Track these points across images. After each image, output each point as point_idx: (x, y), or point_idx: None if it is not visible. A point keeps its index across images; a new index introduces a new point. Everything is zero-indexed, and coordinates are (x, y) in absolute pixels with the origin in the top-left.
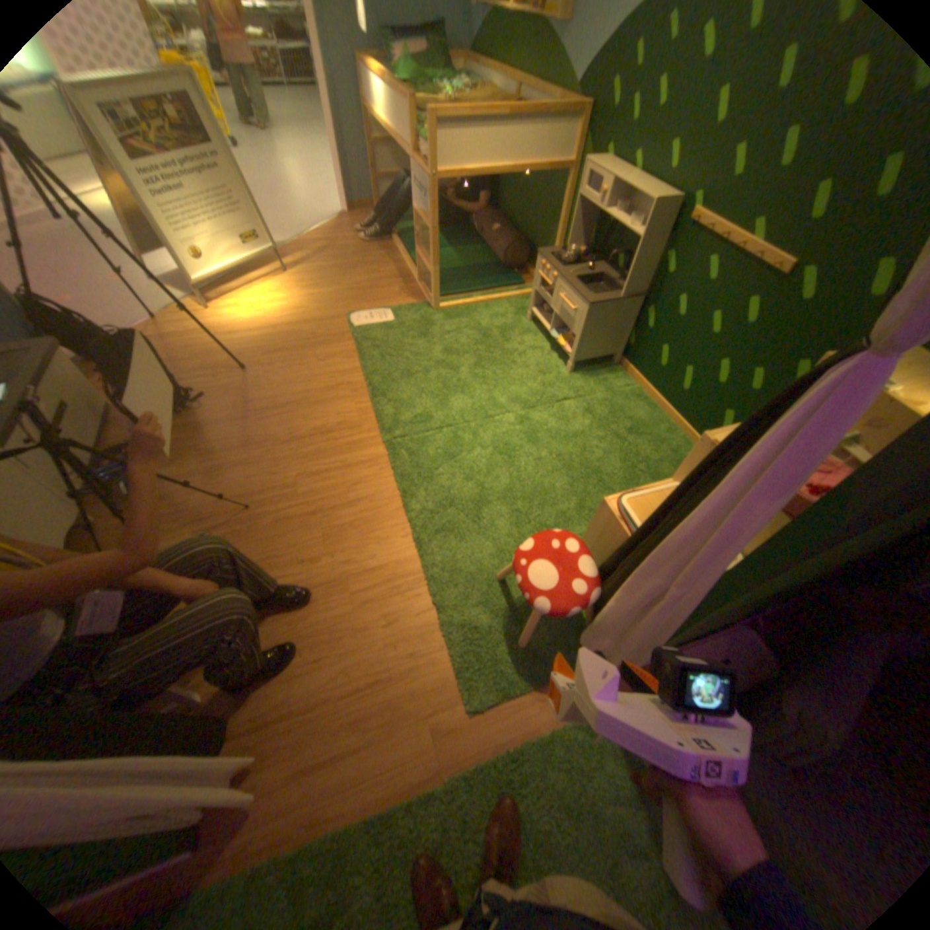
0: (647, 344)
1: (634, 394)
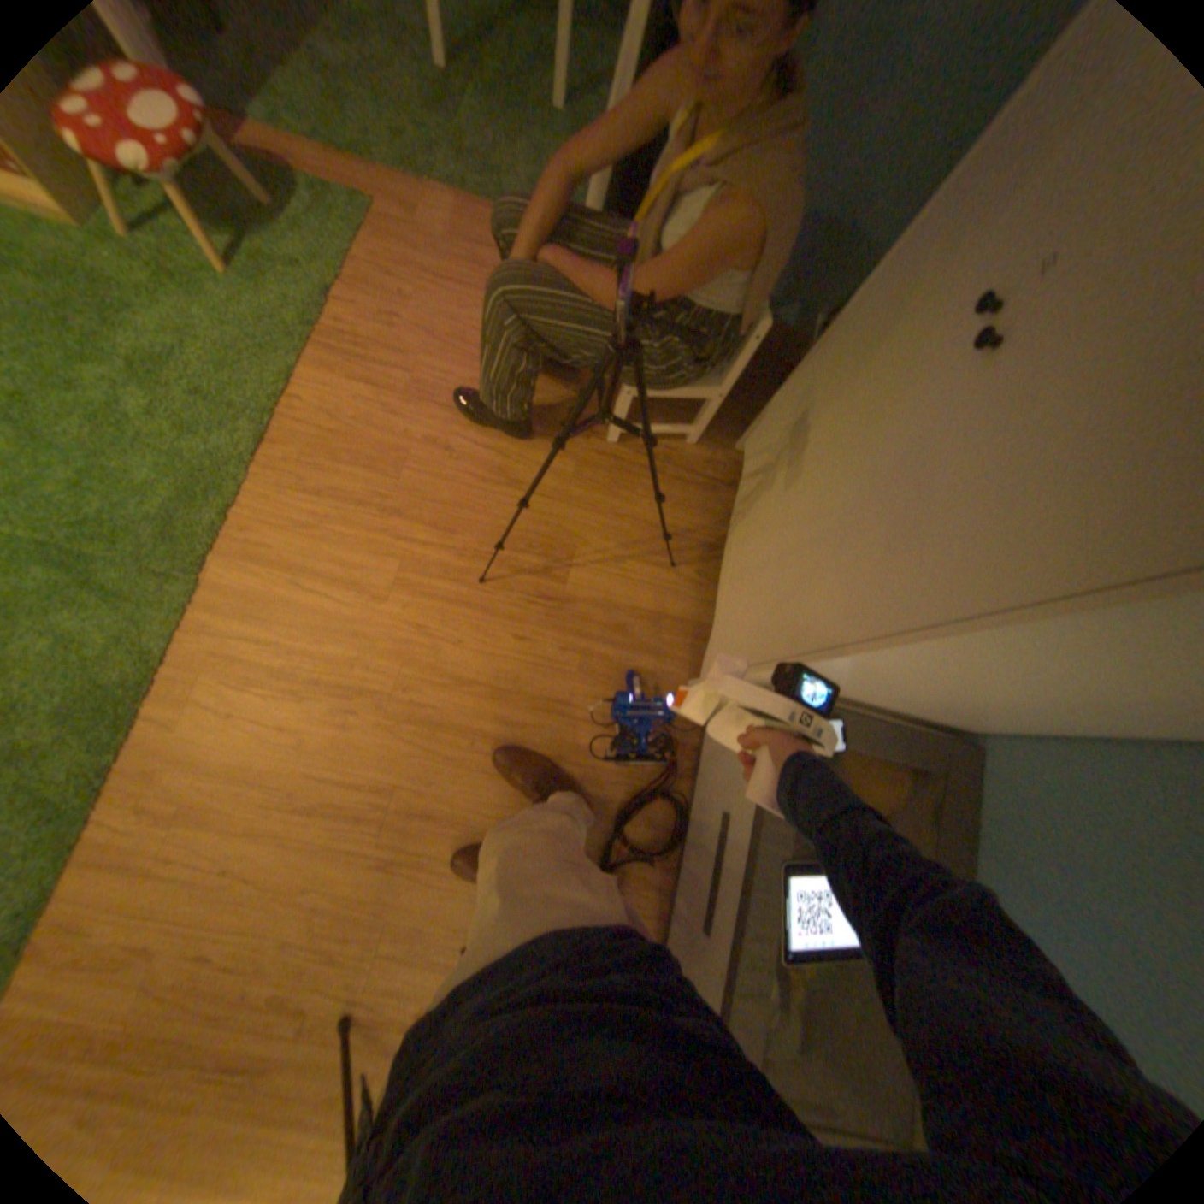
0: None
1: None
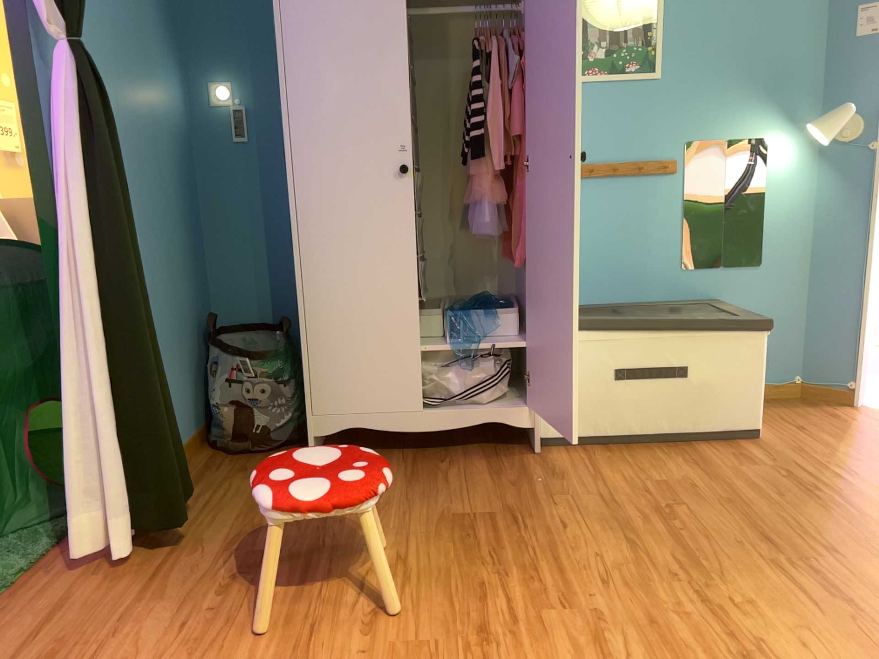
0: None
1: None
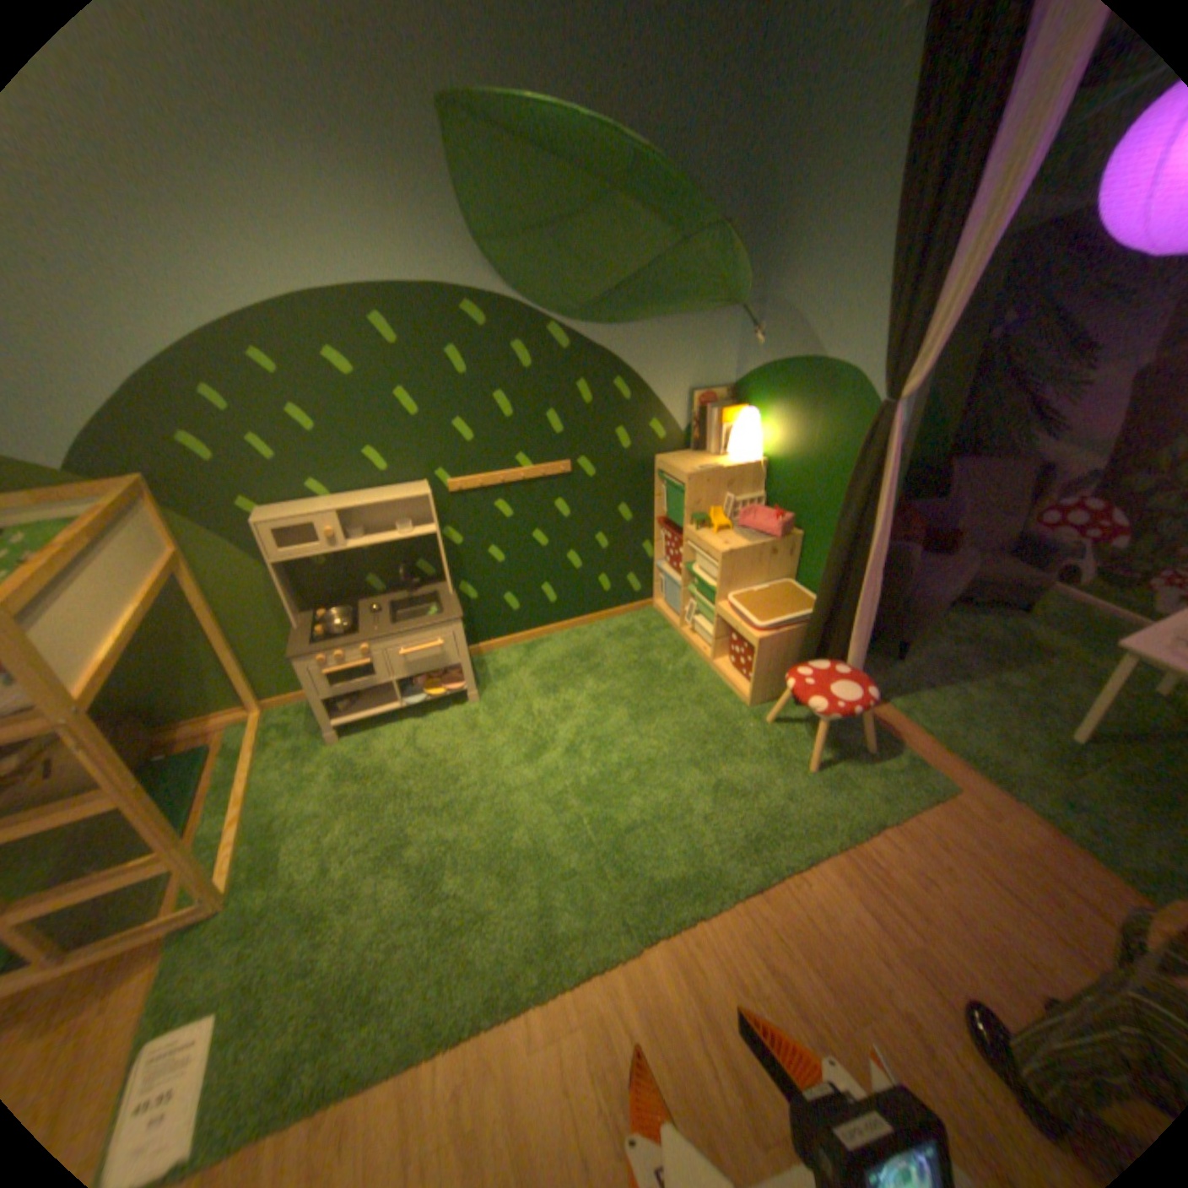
0: (486, 609)
1: (521, 649)
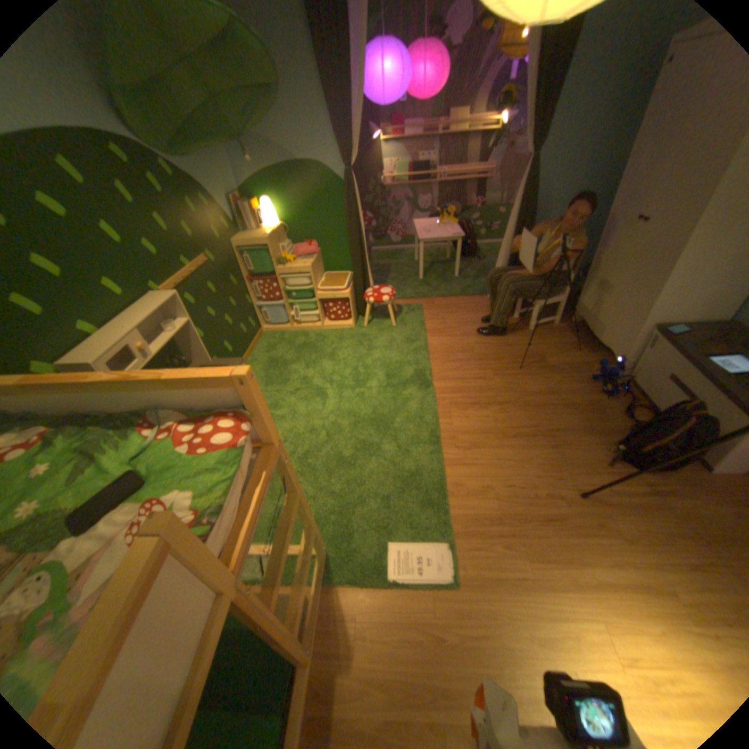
0: None
1: None
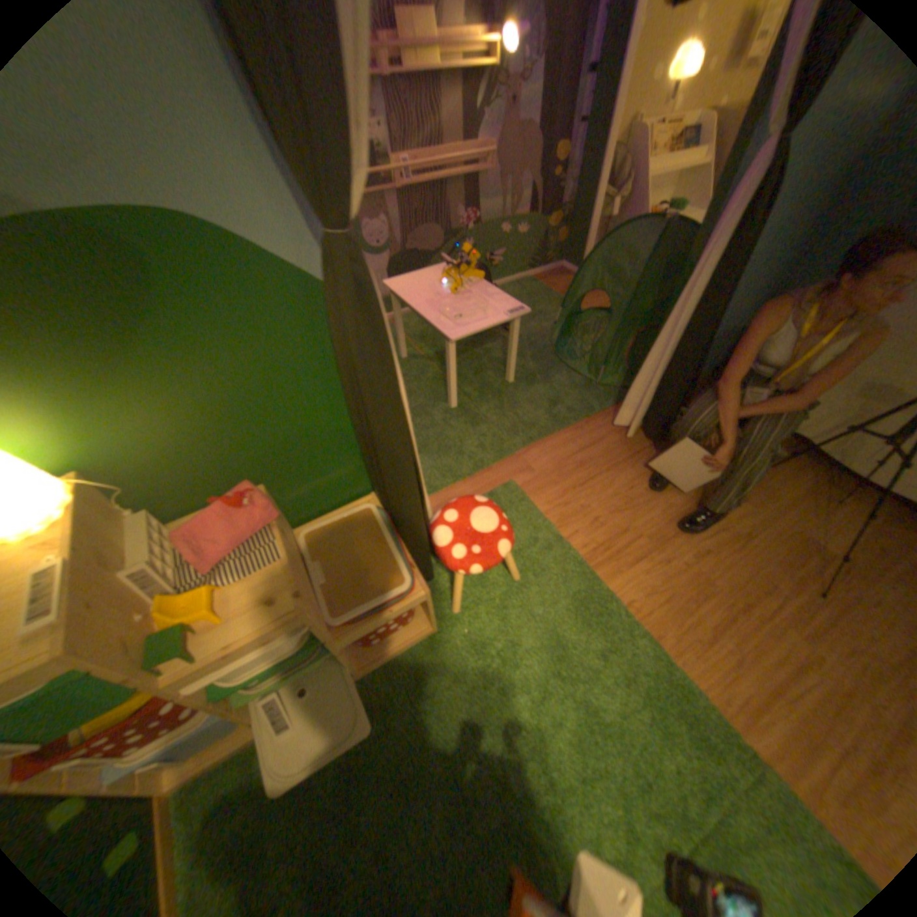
0: None
1: None
